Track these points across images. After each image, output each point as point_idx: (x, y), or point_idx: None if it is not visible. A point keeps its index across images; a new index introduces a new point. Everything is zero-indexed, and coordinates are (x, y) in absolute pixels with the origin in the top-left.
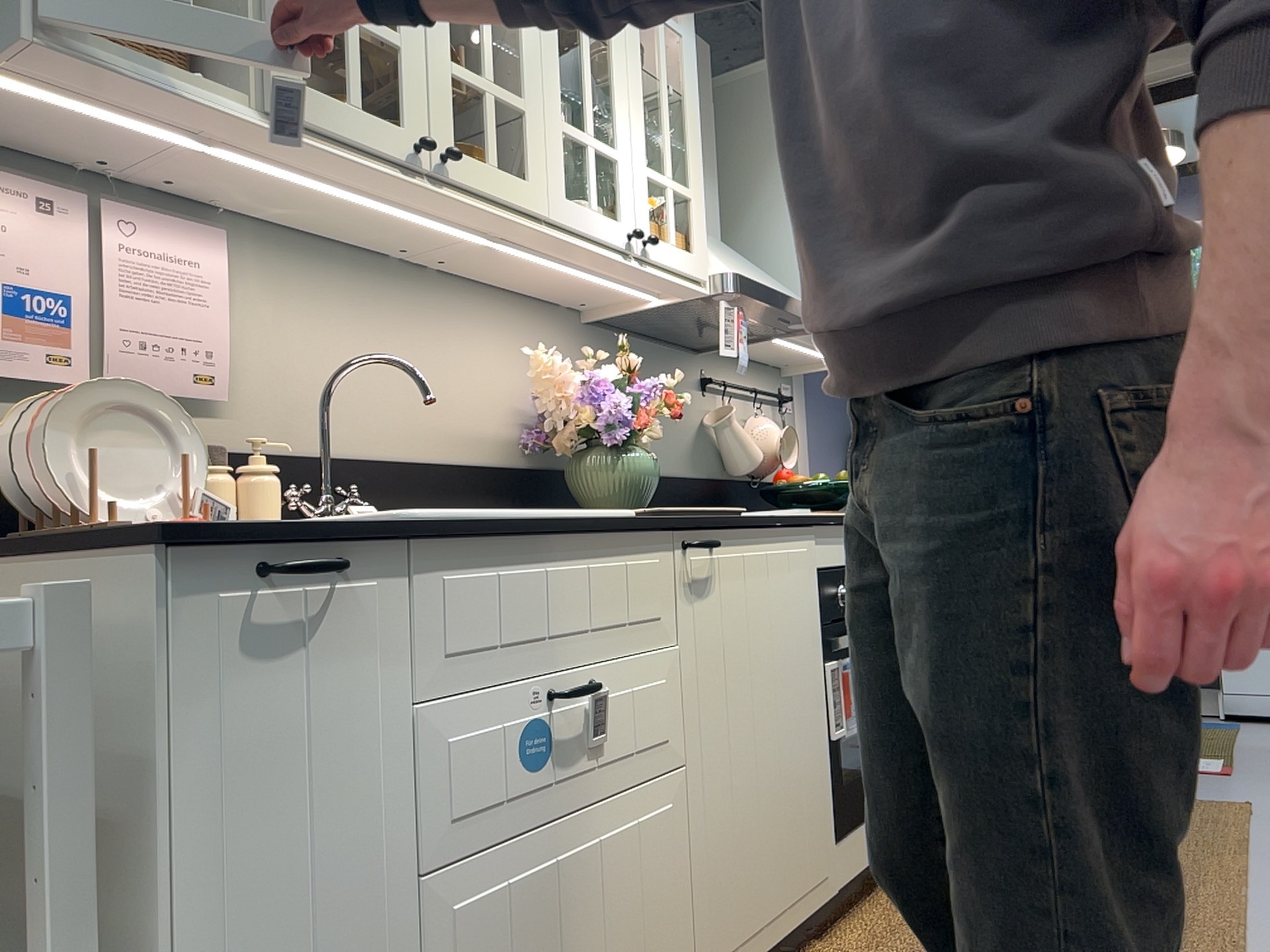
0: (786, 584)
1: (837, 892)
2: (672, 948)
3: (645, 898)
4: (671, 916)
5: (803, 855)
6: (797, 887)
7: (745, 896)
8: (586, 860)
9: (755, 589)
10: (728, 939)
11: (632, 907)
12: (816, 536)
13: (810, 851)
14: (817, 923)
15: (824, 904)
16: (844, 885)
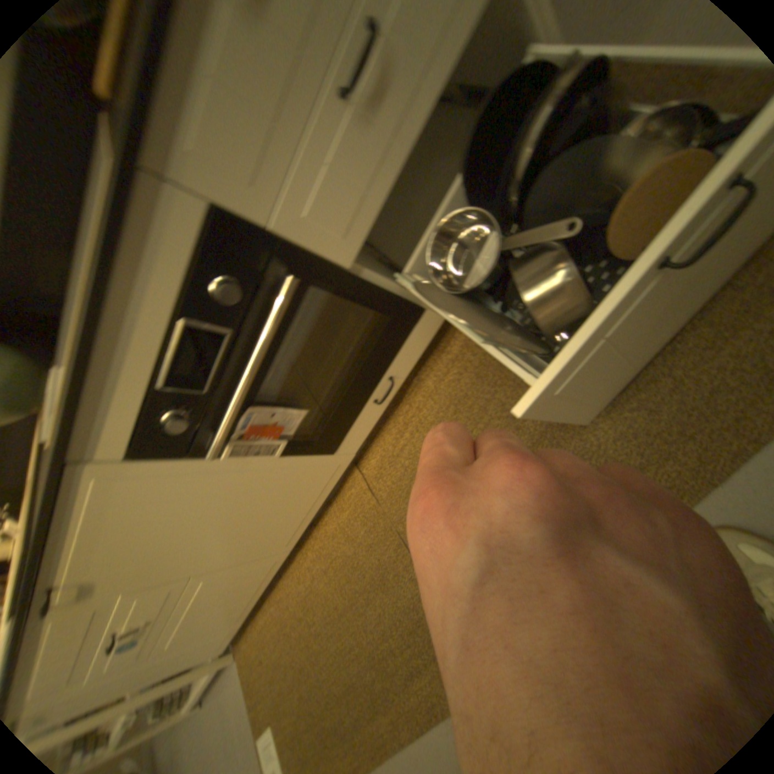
0: (121, 512)
1: (356, 452)
2: (259, 568)
3: (229, 585)
4: (247, 571)
5: (308, 489)
6: (316, 493)
7: (282, 531)
8: (192, 613)
9: (110, 546)
10: (286, 539)
11: (226, 590)
12: (82, 462)
13: (312, 482)
14: (349, 470)
15: (348, 466)
16: (360, 445)
